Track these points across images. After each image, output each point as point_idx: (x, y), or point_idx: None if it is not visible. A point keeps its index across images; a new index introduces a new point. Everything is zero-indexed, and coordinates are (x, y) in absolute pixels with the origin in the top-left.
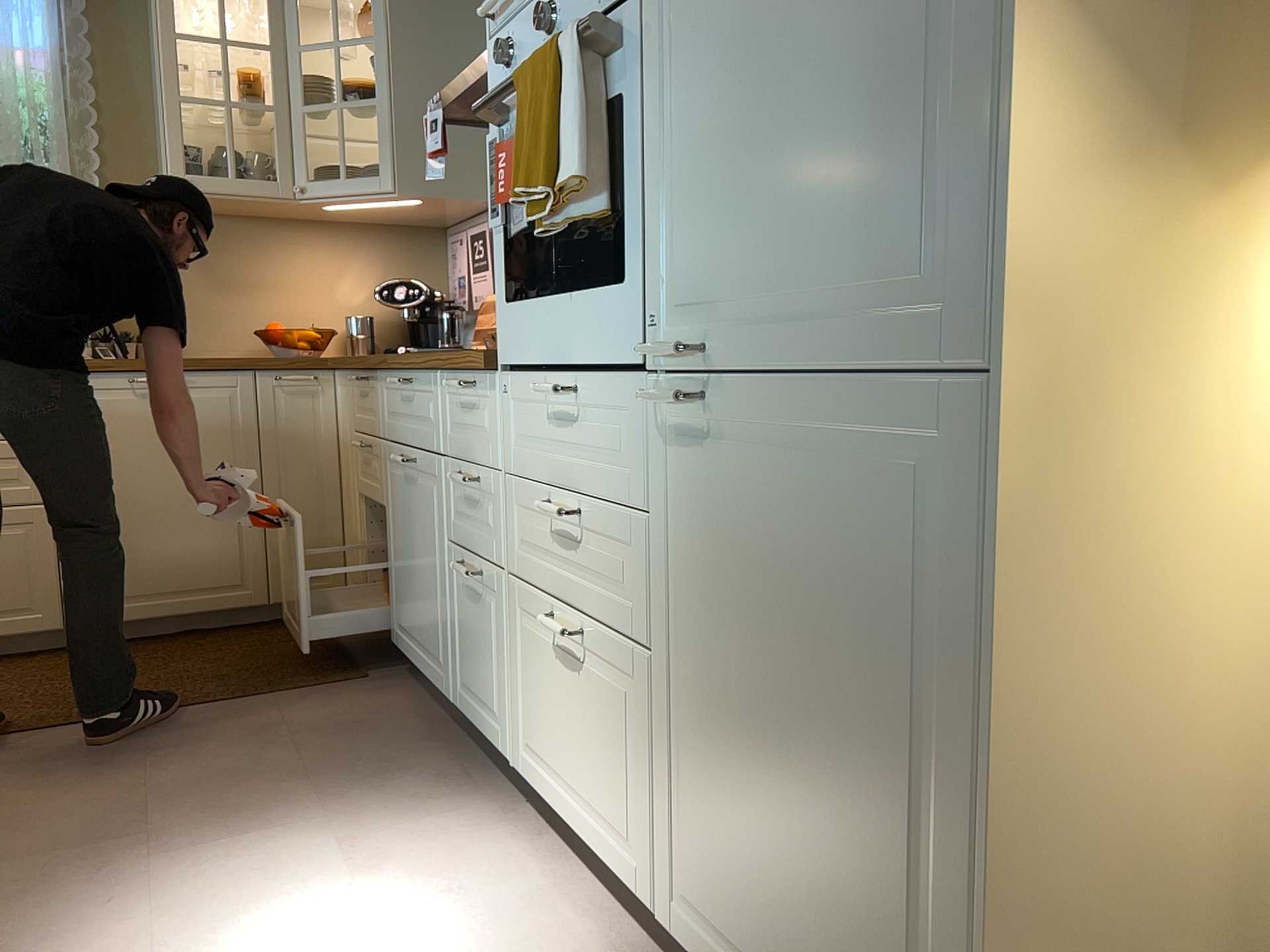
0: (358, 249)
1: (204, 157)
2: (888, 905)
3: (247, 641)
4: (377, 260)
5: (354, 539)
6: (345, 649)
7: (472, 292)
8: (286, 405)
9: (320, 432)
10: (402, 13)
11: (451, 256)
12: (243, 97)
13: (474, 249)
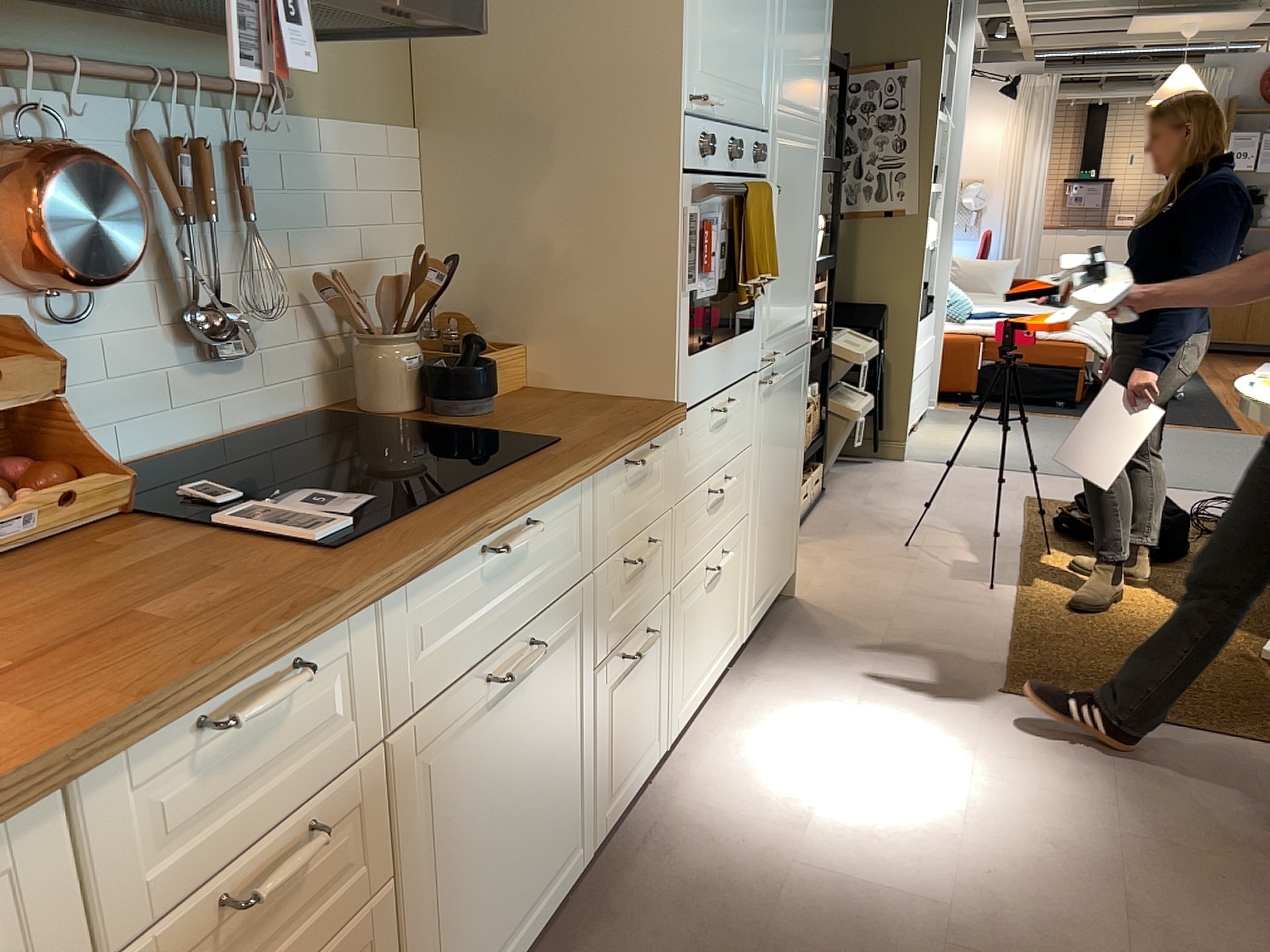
0: None
1: None
2: (790, 505)
3: None
4: None
5: None
6: None
7: None
8: None
9: None
10: None
11: None
12: None
13: None
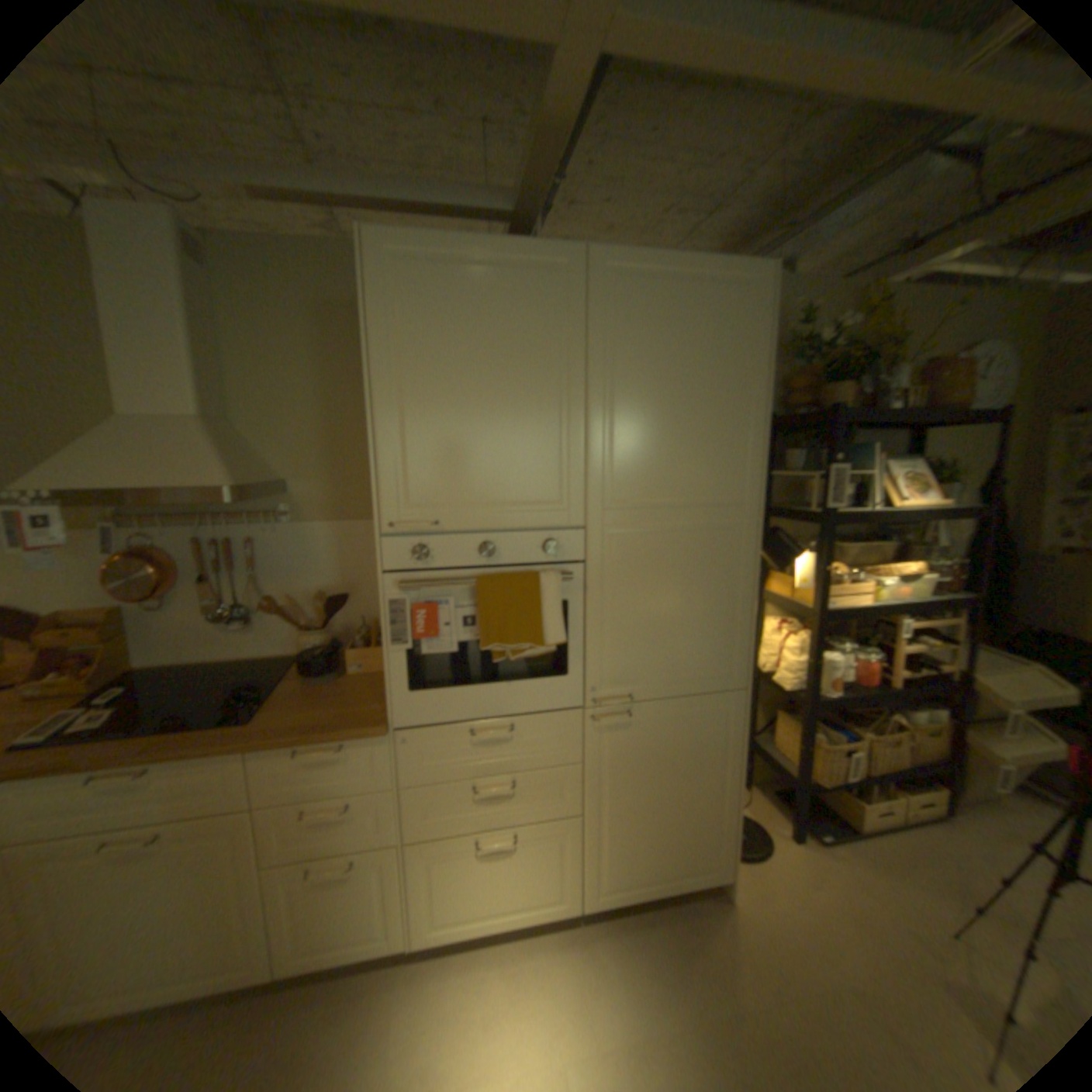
0: None
1: None
2: (705, 824)
3: None
4: None
5: None
6: None
7: None
8: None
9: None
10: None
11: None
12: None
13: None
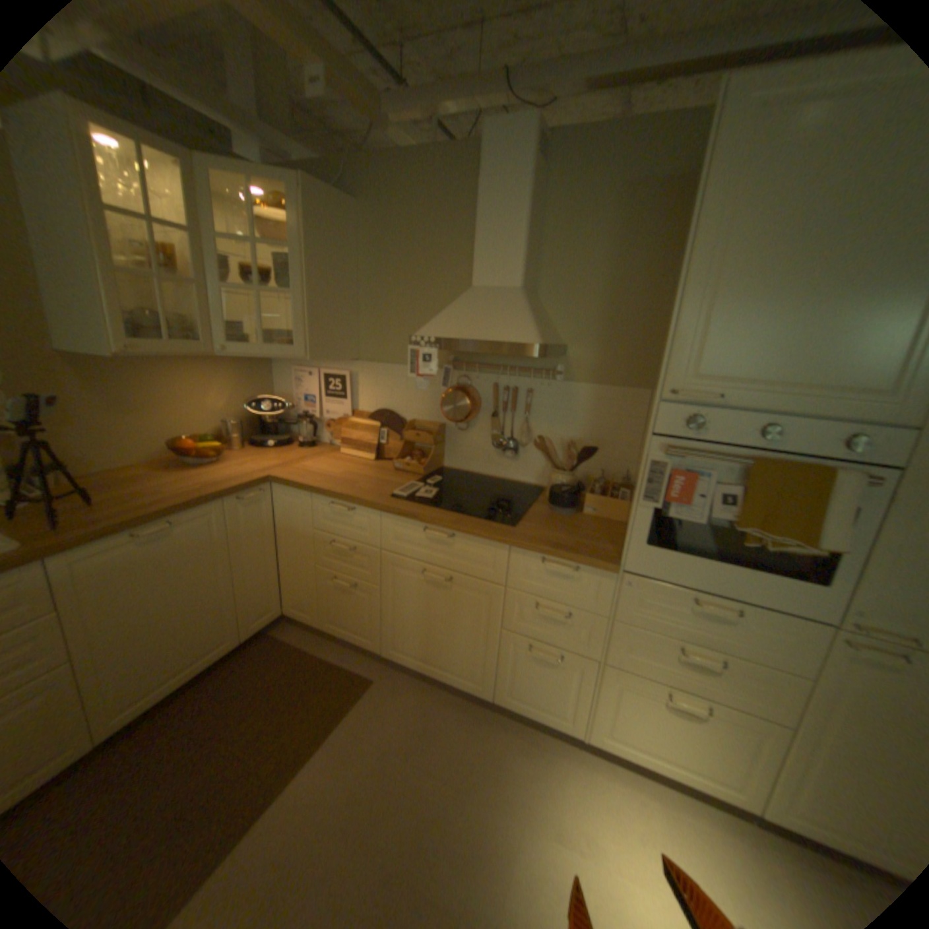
0: (218, 372)
1: (131, 320)
2: None
3: (242, 678)
4: (231, 378)
5: (304, 589)
6: (321, 660)
7: (324, 409)
8: (244, 514)
9: (264, 525)
10: (308, 230)
11: (295, 380)
12: (156, 265)
13: (328, 384)
